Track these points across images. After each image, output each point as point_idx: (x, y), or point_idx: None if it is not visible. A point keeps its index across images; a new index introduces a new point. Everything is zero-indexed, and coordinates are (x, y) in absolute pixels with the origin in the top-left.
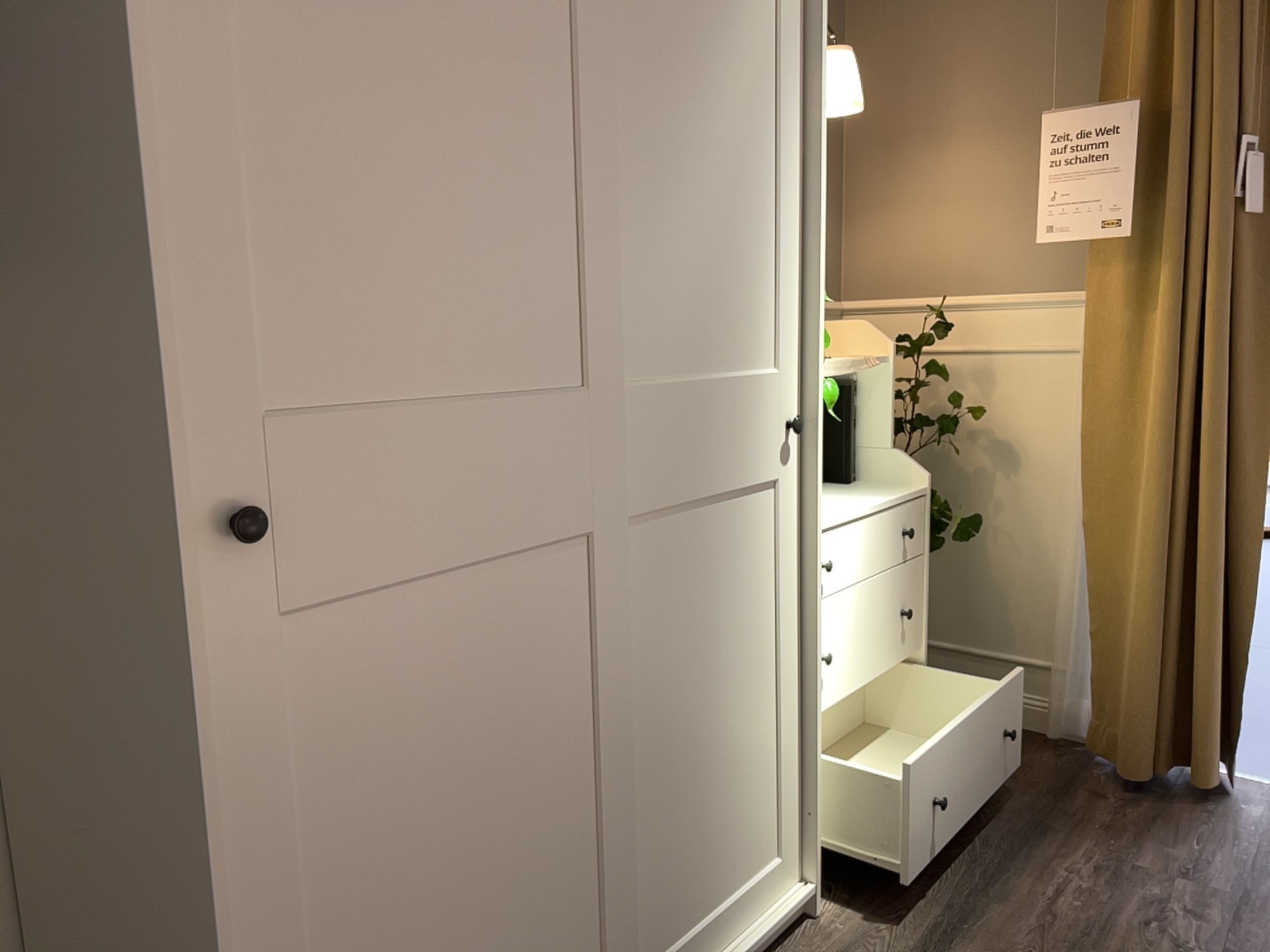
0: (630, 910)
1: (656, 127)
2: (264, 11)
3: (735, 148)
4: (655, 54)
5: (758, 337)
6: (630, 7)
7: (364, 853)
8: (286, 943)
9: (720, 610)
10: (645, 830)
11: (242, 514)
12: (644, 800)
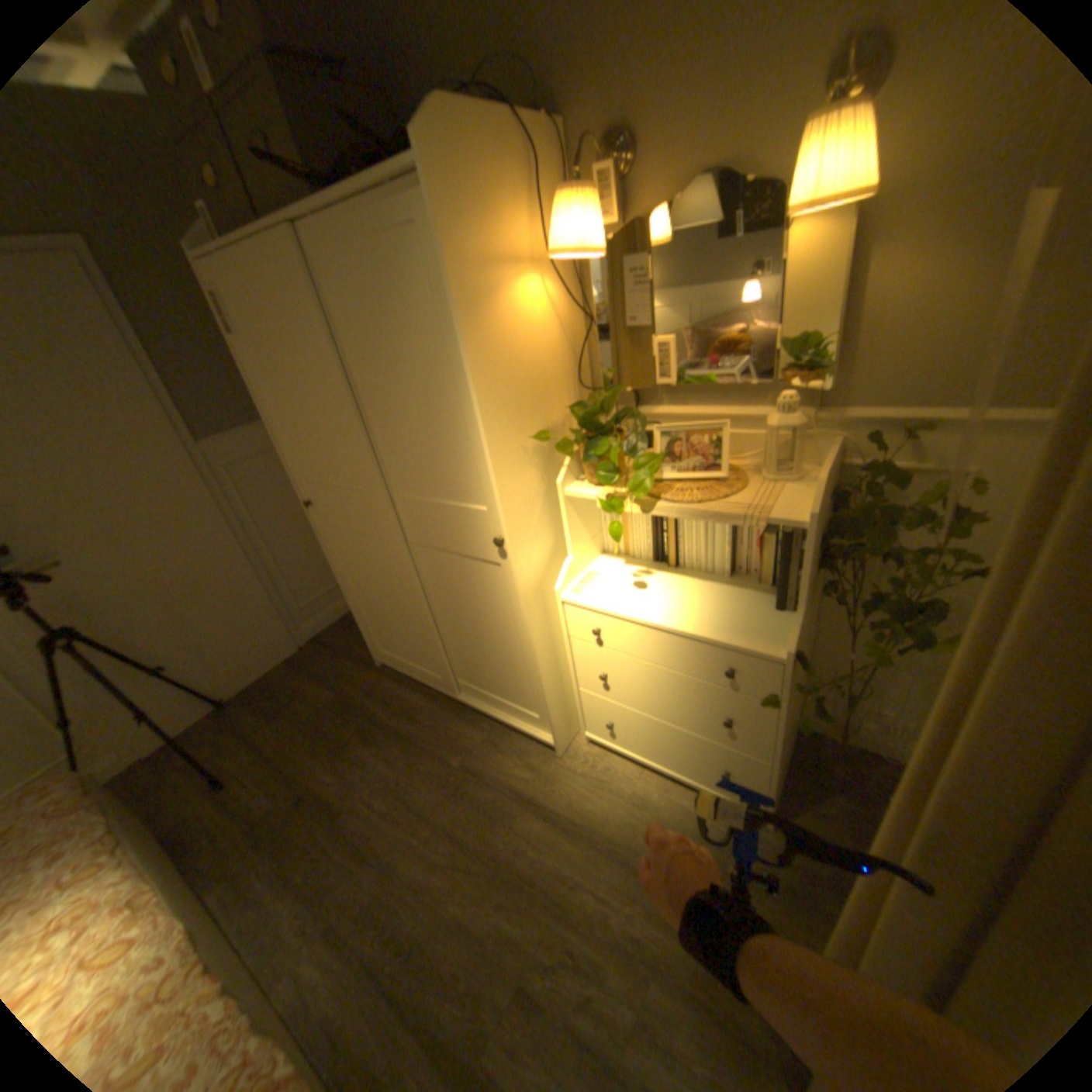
0: (448, 661)
1: (378, 390)
2: (270, 394)
3: (424, 390)
4: (367, 356)
5: (467, 491)
6: (350, 339)
7: (359, 583)
8: (349, 588)
9: (472, 600)
10: (453, 646)
11: (304, 505)
12: (450, 636)
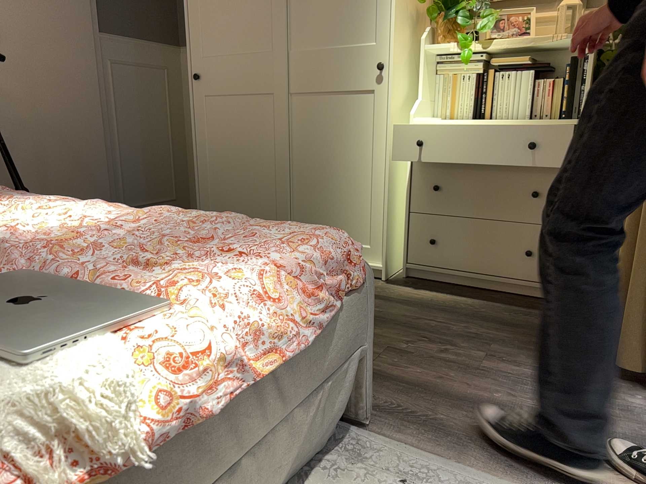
0: (291, 212)
1: None
2: None
3: None
4: None
5: (362, 31)
6: None
7: (219, 151)
8: (205, 159)
9: (337, 135)
10: (300, 194)
11: (194, 76)
12: (300, 184)
